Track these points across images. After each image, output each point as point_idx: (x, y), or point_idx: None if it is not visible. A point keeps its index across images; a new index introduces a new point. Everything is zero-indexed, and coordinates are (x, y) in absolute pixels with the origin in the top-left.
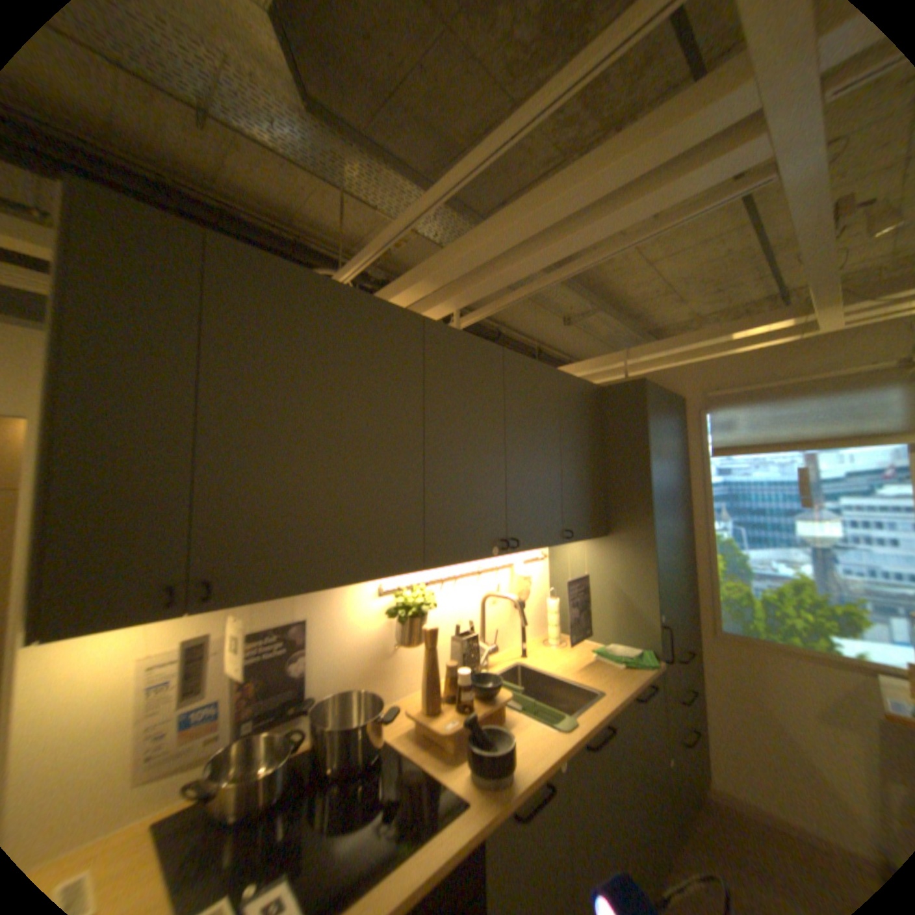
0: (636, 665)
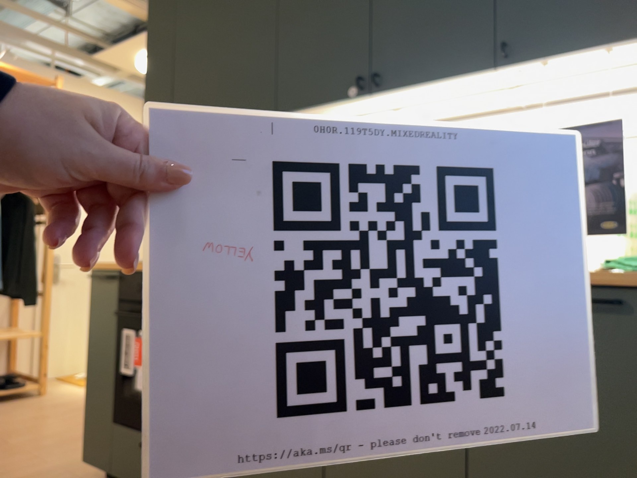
0: (623, 263)
